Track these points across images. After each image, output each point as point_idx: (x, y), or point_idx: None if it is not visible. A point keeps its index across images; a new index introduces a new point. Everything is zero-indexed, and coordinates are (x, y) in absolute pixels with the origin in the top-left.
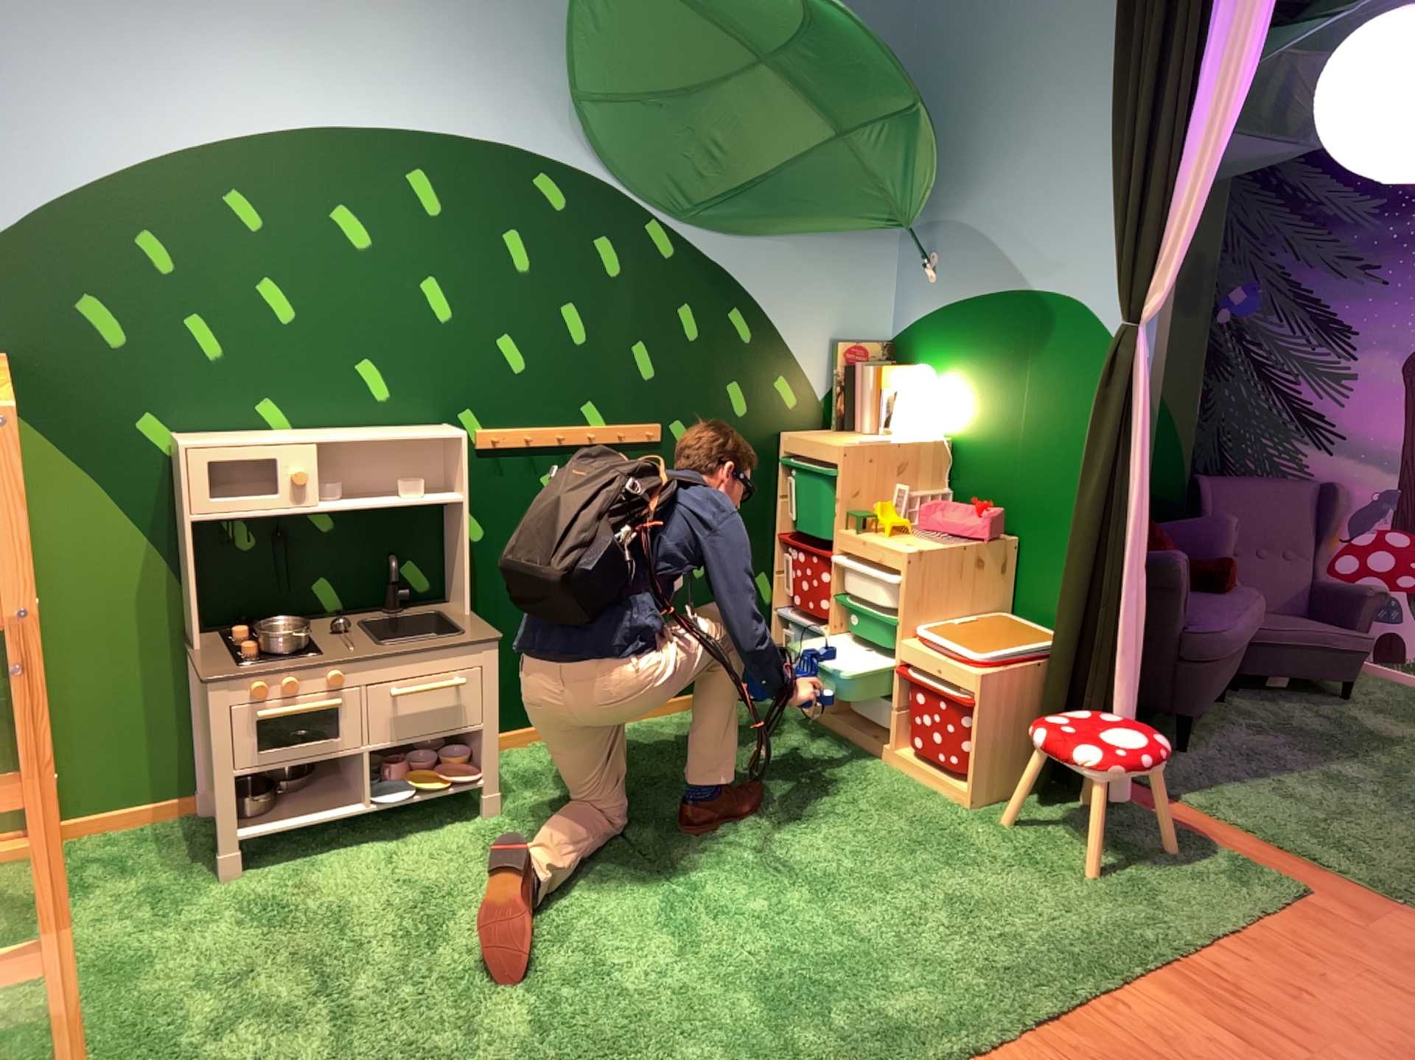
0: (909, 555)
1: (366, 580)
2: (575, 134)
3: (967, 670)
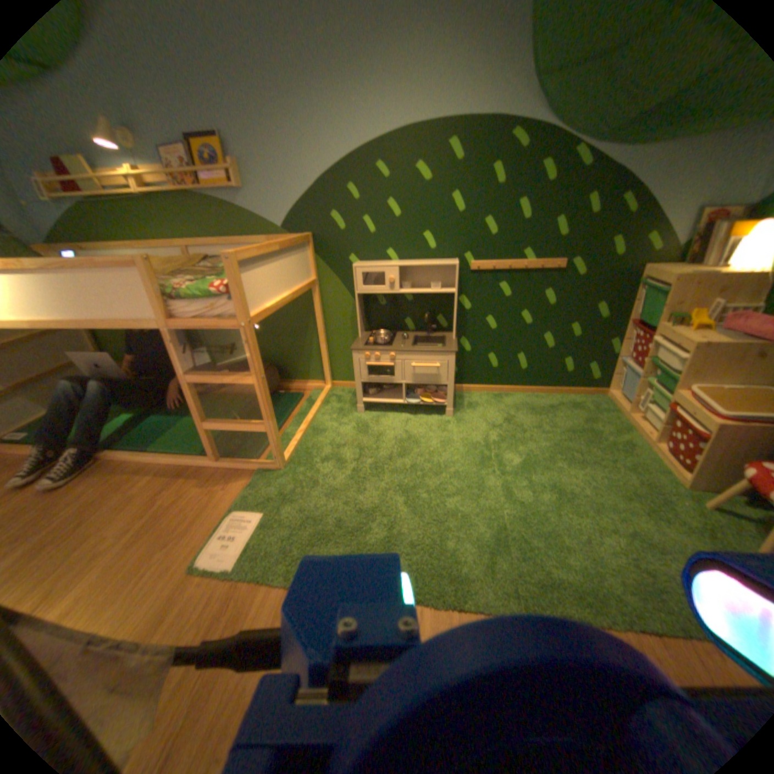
0: (698, 342)
1: (419, 318)
2: (536, 91)
3: (711, 419)
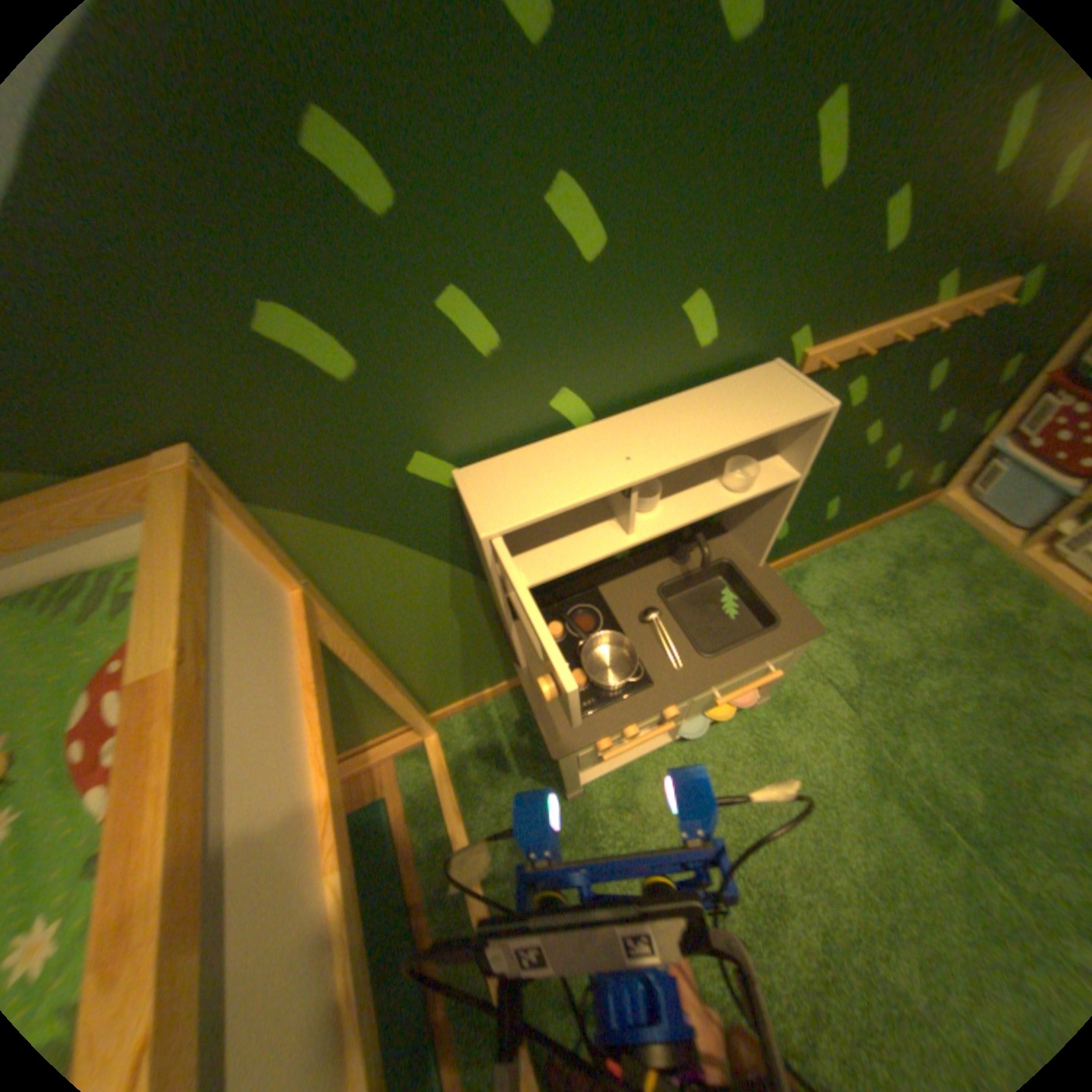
0: None
1: None
2: None
3: None
